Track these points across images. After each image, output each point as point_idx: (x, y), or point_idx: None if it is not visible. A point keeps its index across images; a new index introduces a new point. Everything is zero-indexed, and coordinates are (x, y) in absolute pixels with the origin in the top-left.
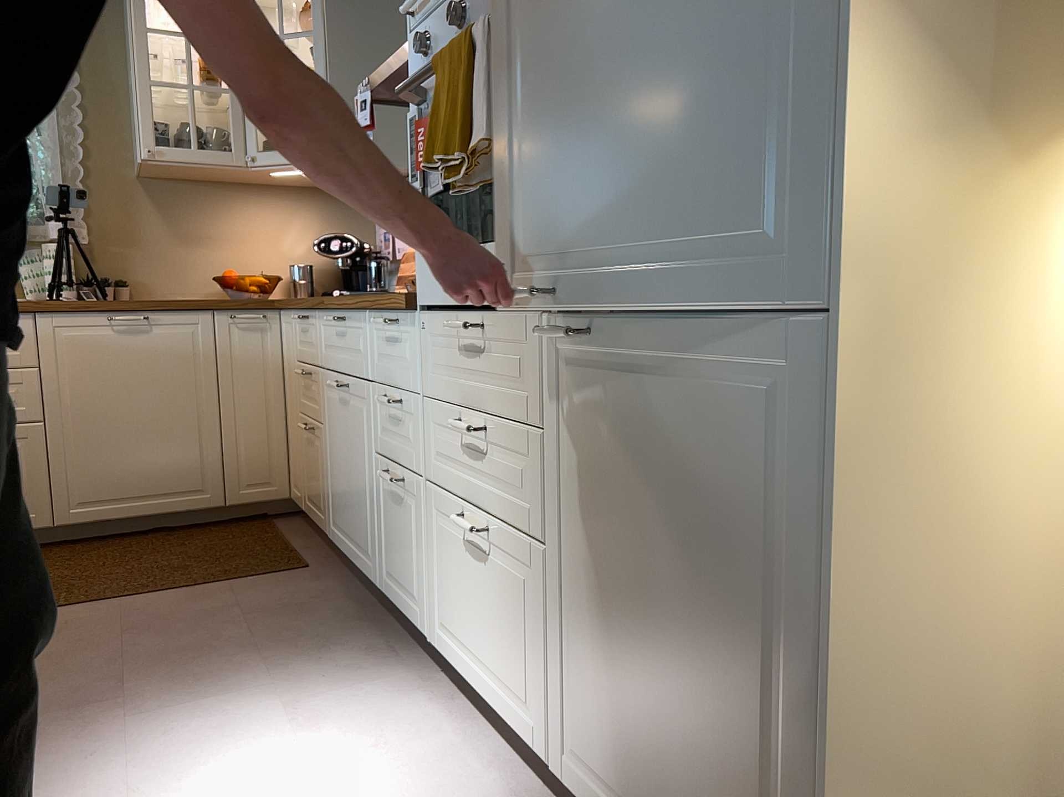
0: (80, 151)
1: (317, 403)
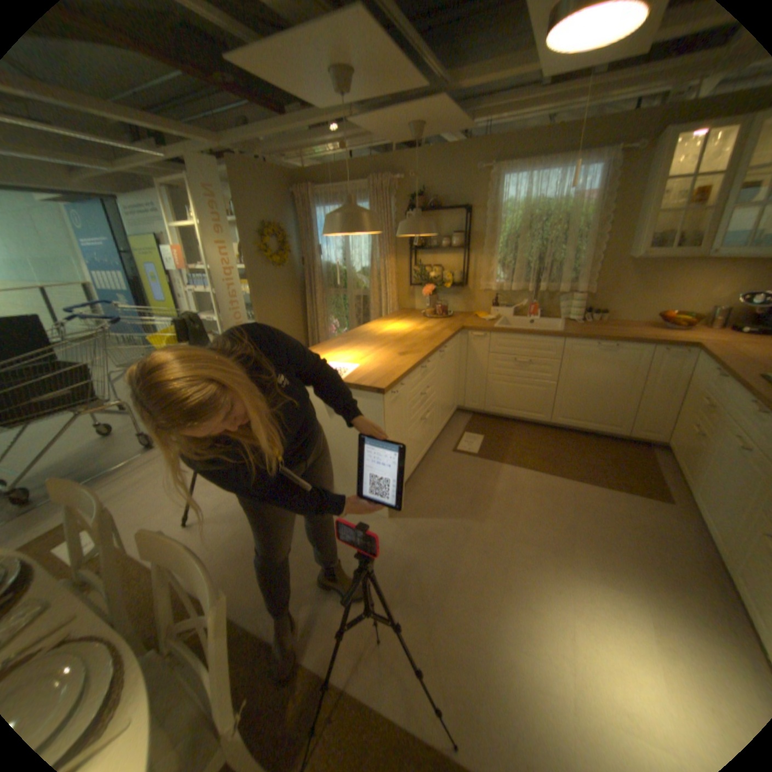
0: (603, 246)
1: (713, 426)
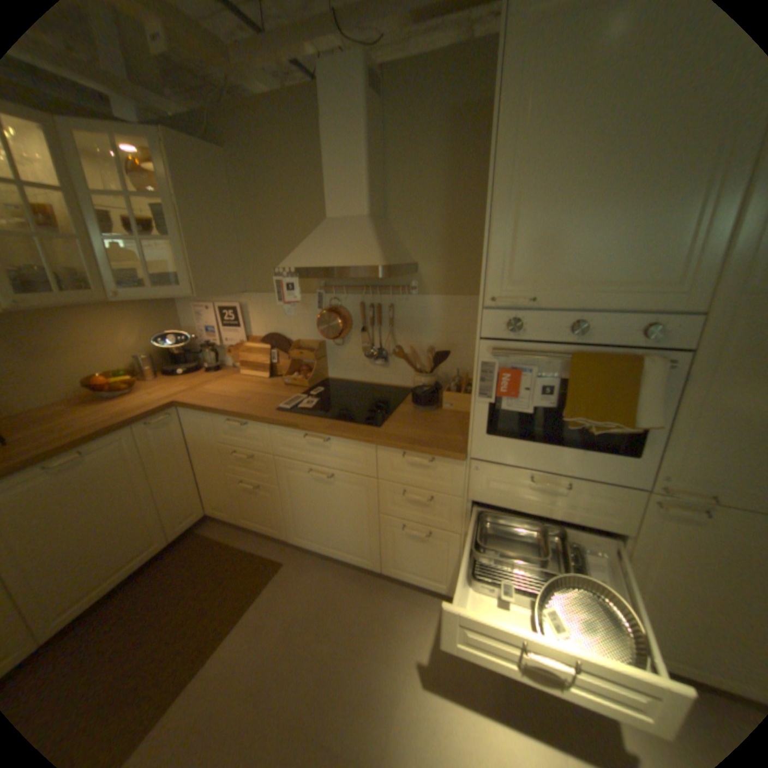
0: None
1: (264, 473)
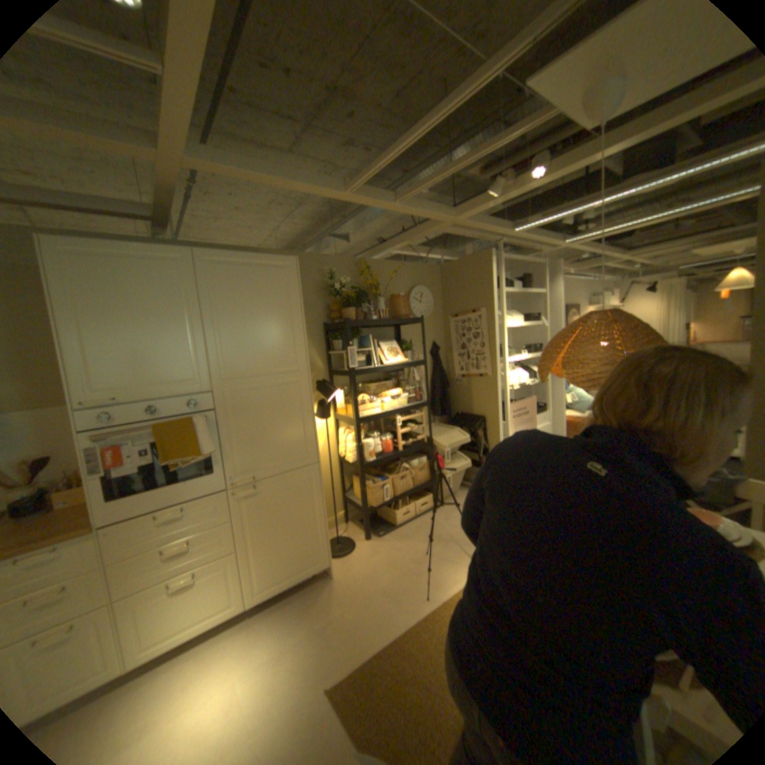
0: None
1: None
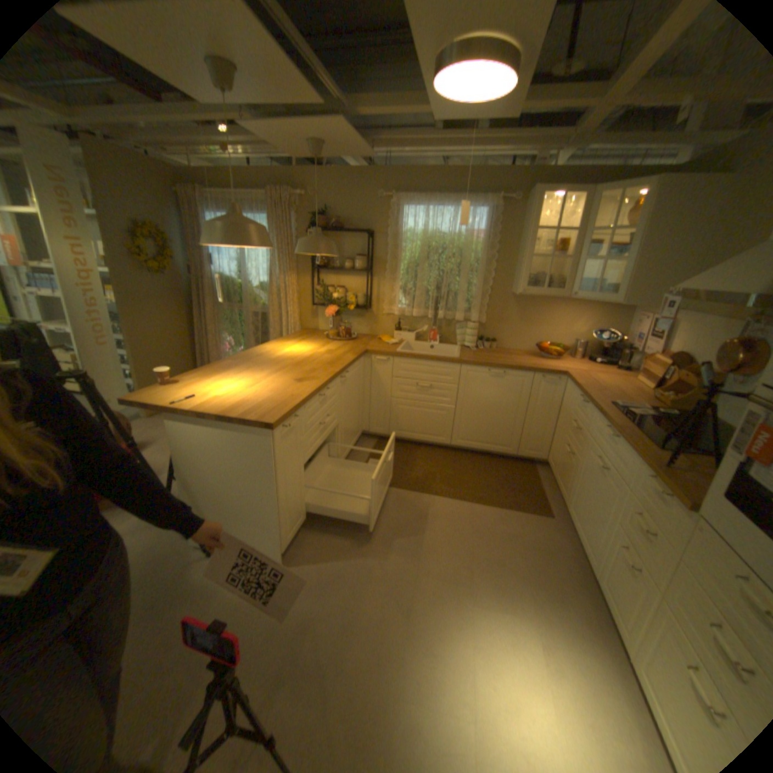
0: (490, 281)
1: (580, 446)
